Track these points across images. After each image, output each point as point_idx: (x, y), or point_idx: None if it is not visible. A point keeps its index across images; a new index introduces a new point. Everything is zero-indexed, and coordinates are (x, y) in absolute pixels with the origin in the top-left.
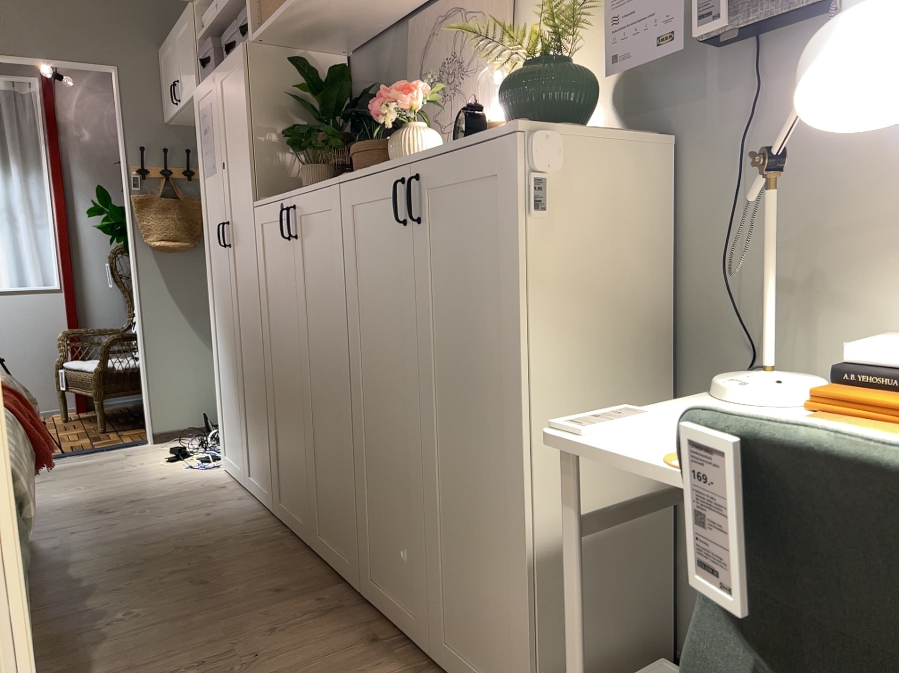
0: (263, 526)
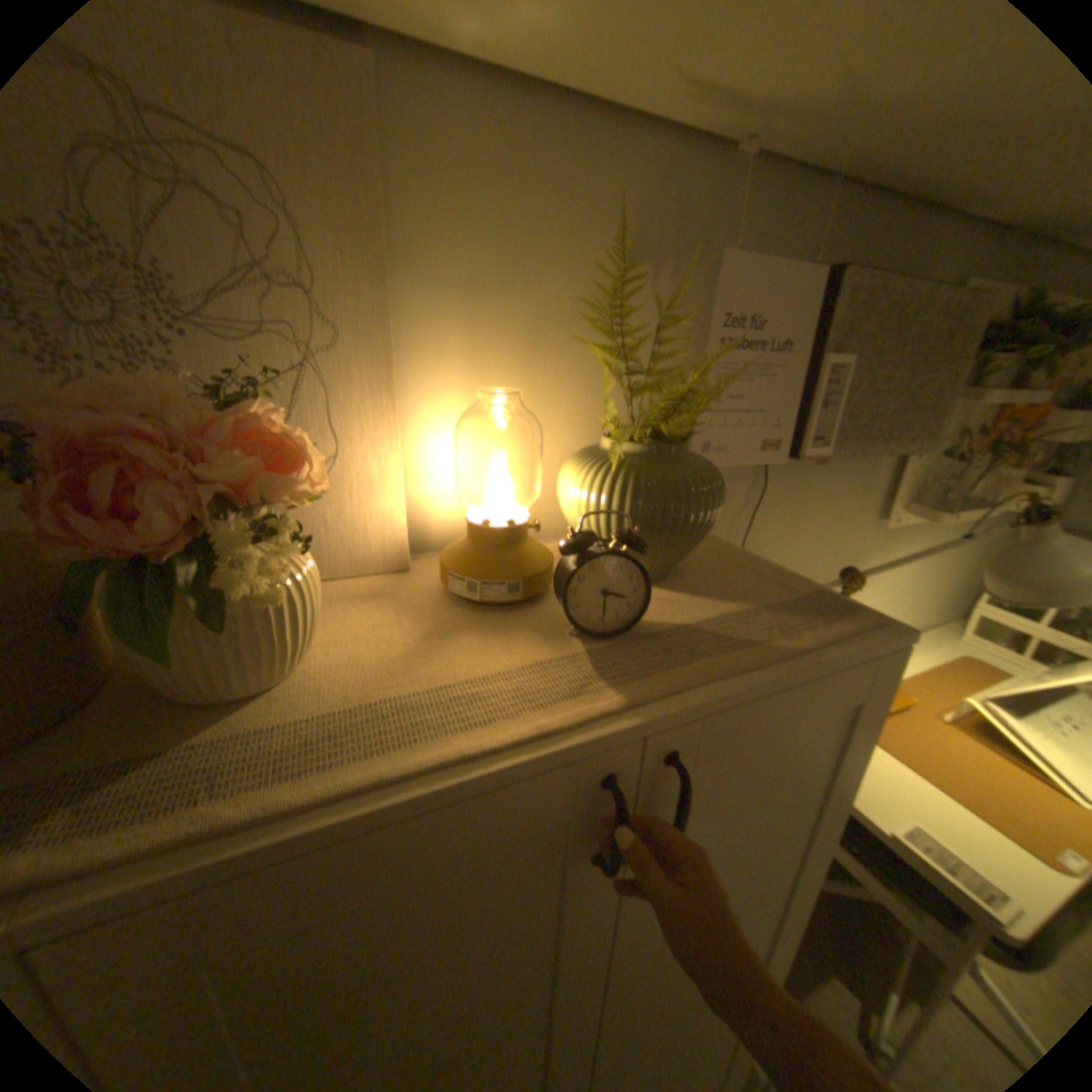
0: None
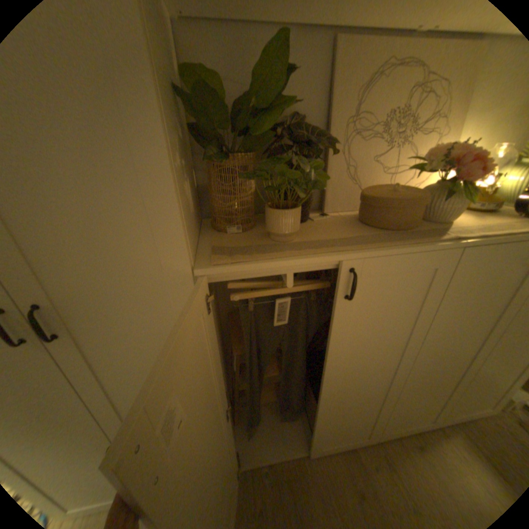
0: (244, 490)
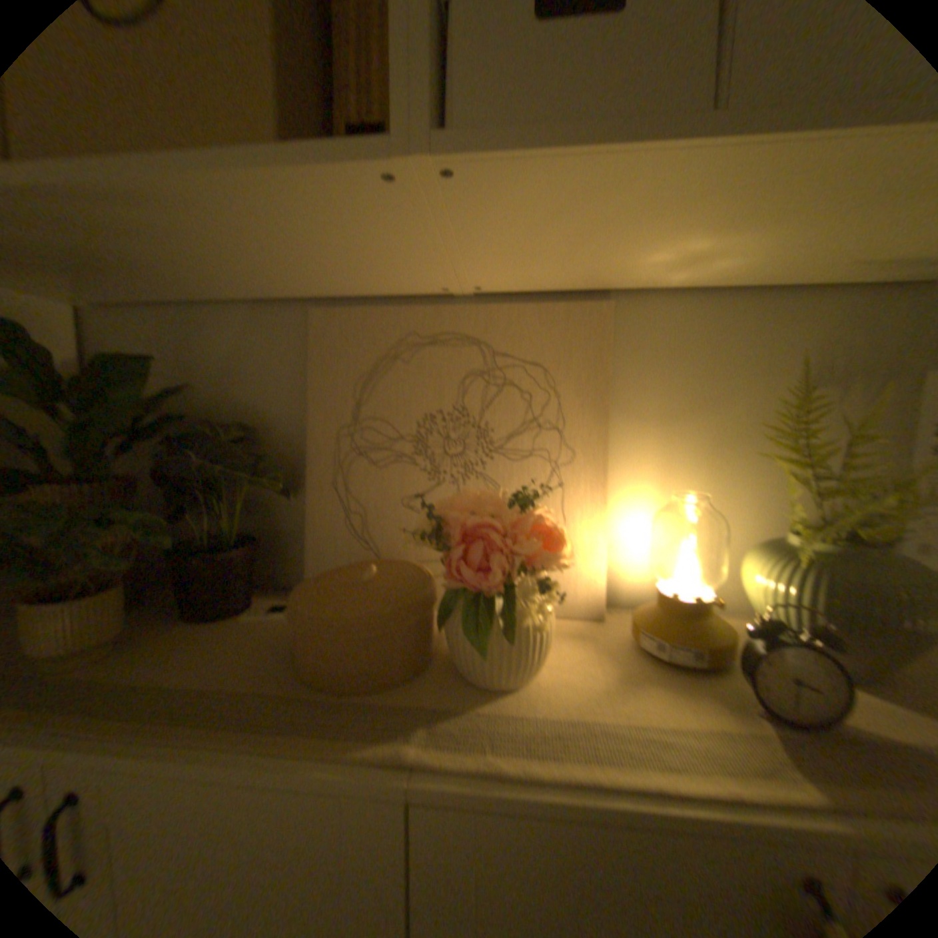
0: None
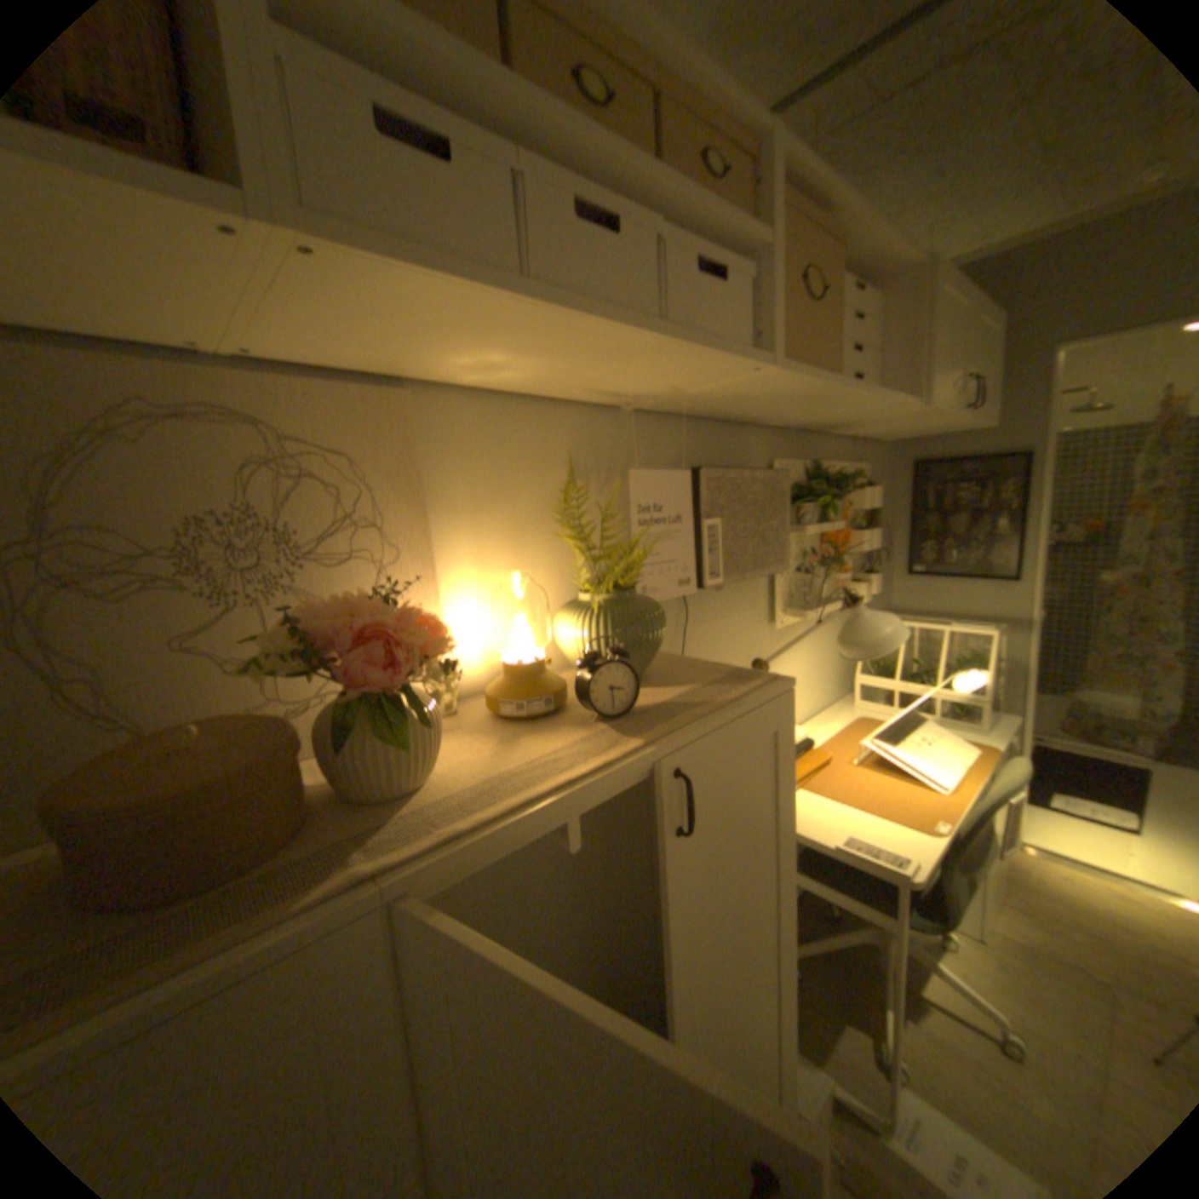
0: None
